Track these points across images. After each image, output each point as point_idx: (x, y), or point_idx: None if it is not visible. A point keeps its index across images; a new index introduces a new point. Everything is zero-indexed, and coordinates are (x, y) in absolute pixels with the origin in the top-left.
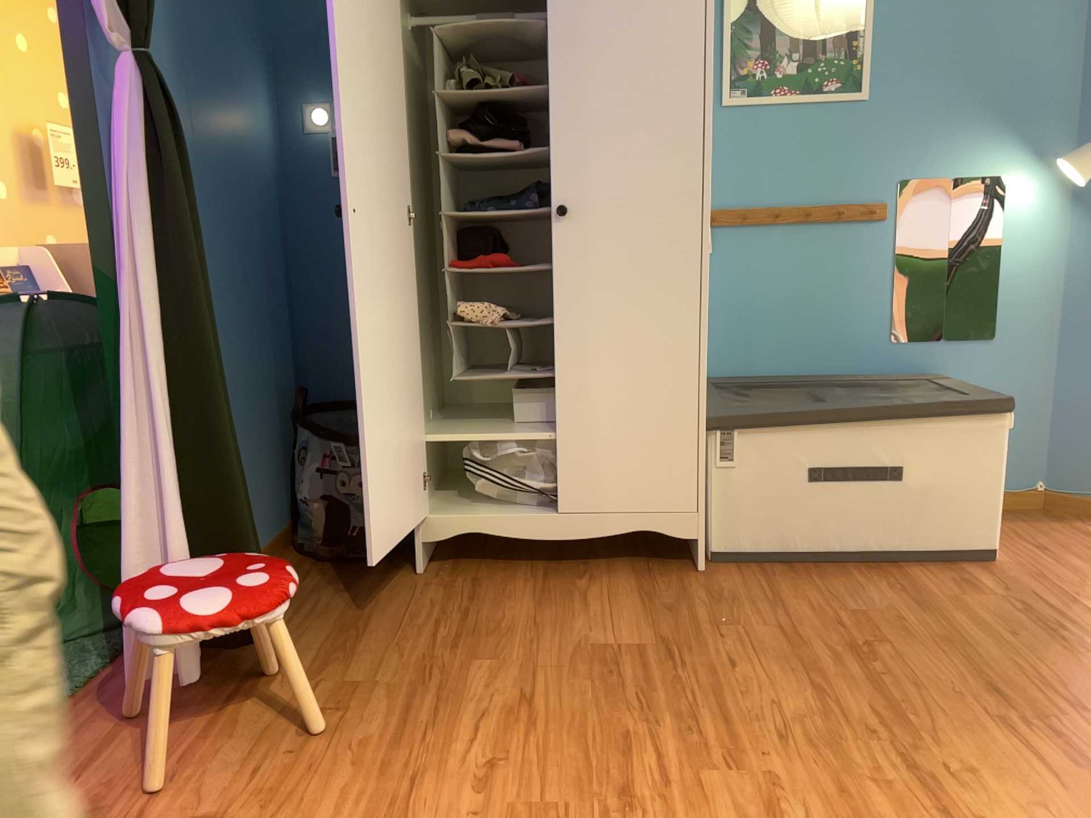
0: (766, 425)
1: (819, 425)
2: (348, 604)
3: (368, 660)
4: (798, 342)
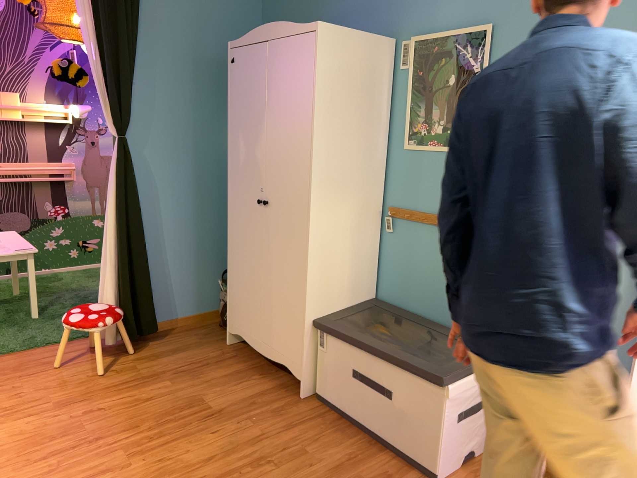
0: (335, 336)
1: (356, 347)
2: (189, 344)
3: (152, 364)
4: (431, 298)
